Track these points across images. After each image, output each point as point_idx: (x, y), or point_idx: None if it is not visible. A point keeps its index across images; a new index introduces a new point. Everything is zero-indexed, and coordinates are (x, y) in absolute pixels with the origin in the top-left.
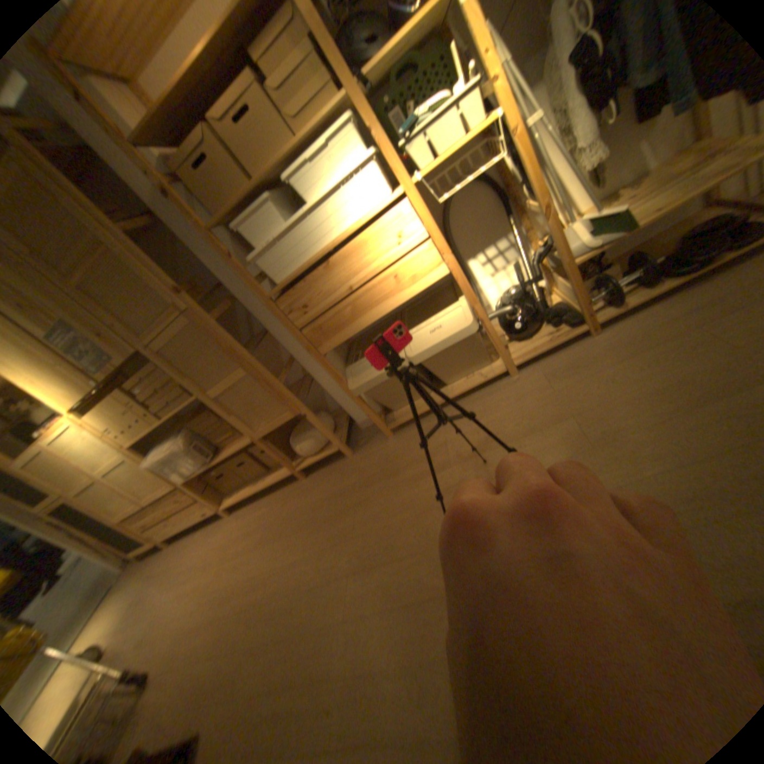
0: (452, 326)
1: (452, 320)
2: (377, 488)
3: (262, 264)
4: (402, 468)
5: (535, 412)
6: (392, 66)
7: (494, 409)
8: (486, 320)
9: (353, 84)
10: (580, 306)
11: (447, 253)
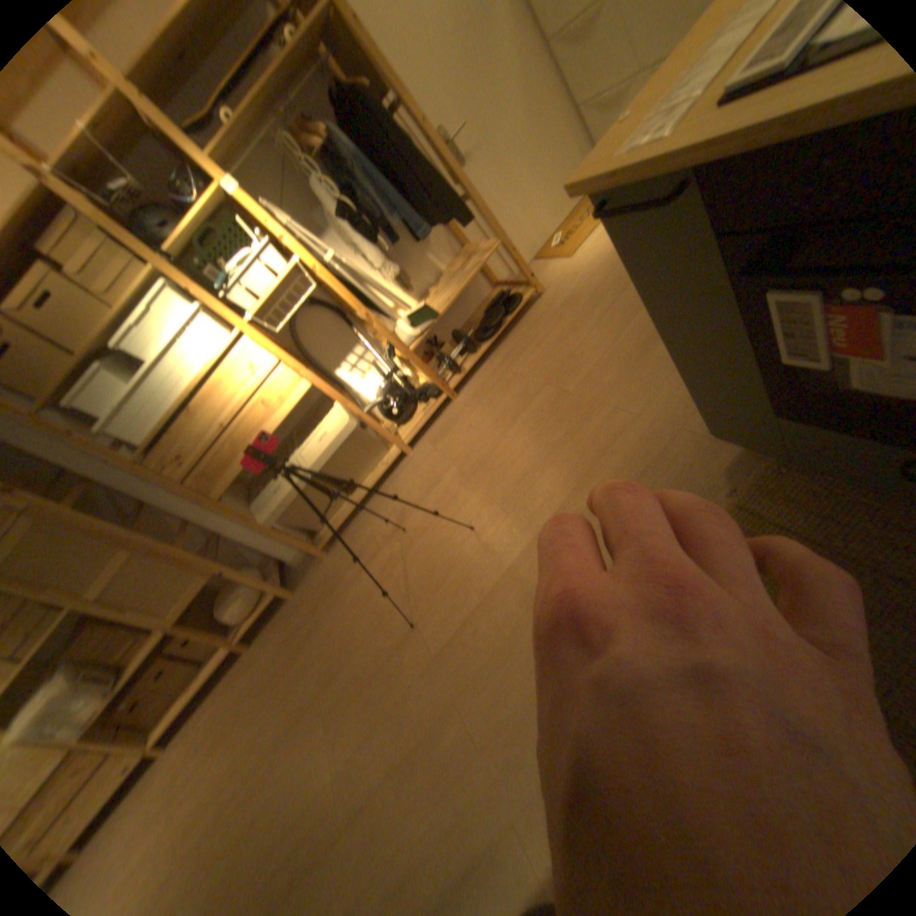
0: (334, 428)
1: (332, 423)
2: (324, 606)
3: (112, 429)
4: (341, 575)
5: (428, 472)
6: (191, 233)
7: (400, 486)
8: (361, 414)
9: (155, 257)
10: (435, 380)
11: (301, 368)
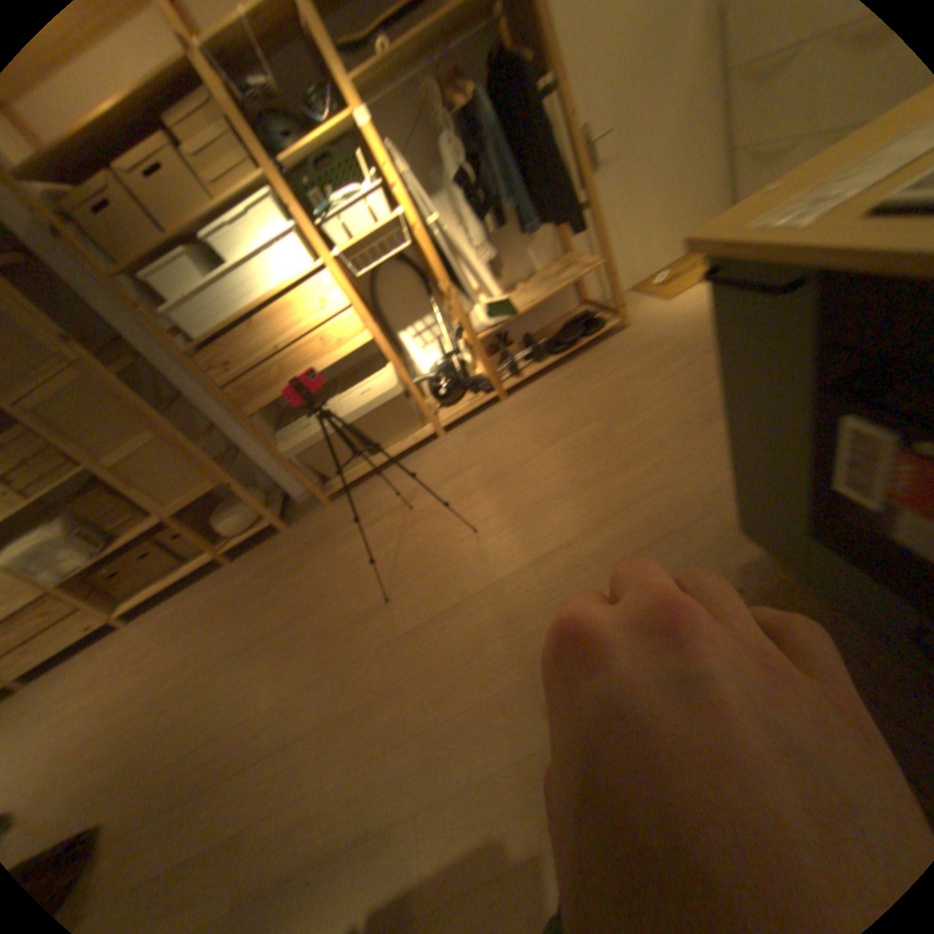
0: (377, 390)
1: (377, 385)
2: (310, 554)
3: (173, 320)
4: (336, 532)
5: (451, 464)
6: (307, 157)
7: (421, 467)
8: (408, 386)
9: (267, 170)
10: (490, 378)
11: (366, 323)
